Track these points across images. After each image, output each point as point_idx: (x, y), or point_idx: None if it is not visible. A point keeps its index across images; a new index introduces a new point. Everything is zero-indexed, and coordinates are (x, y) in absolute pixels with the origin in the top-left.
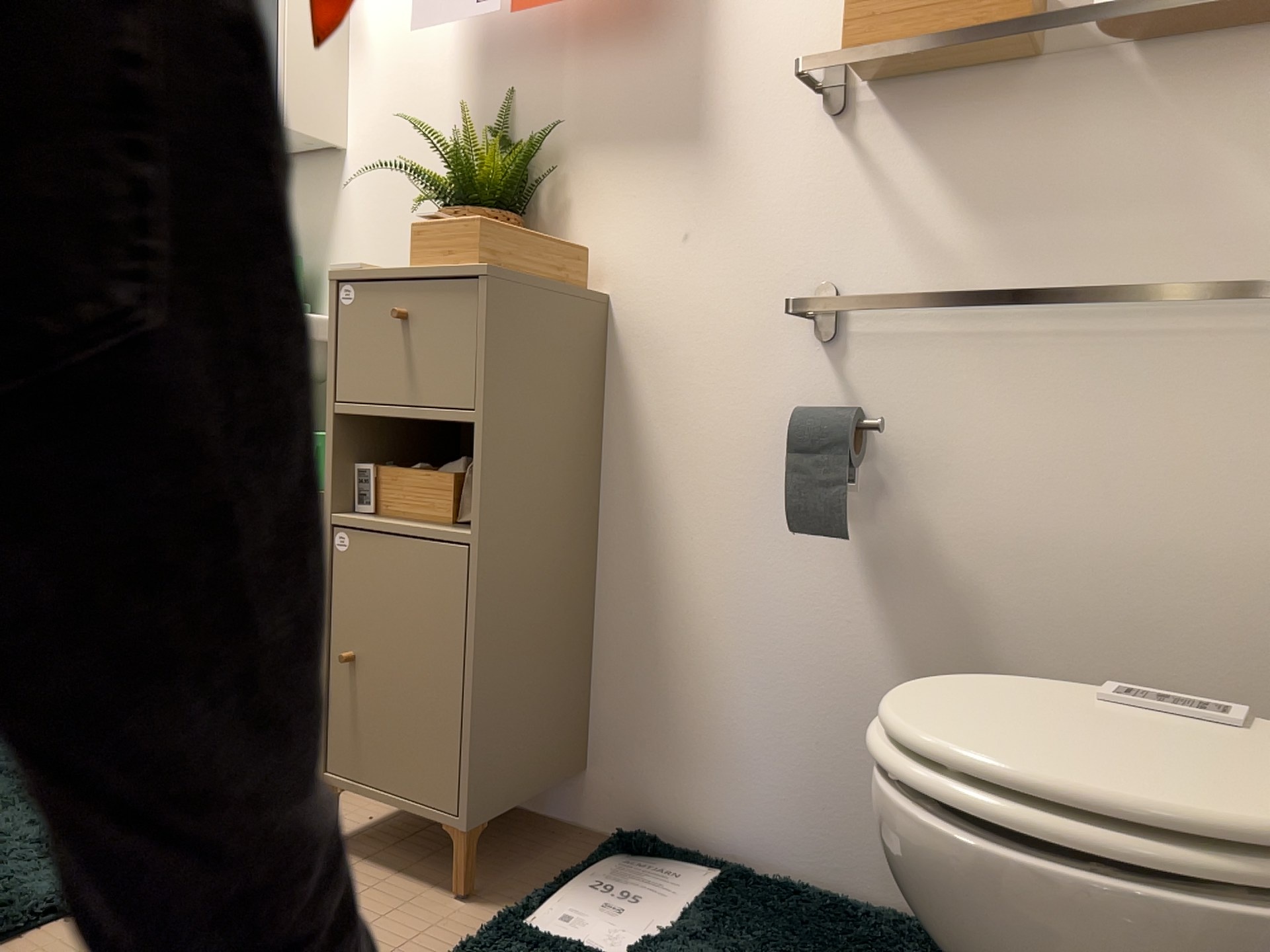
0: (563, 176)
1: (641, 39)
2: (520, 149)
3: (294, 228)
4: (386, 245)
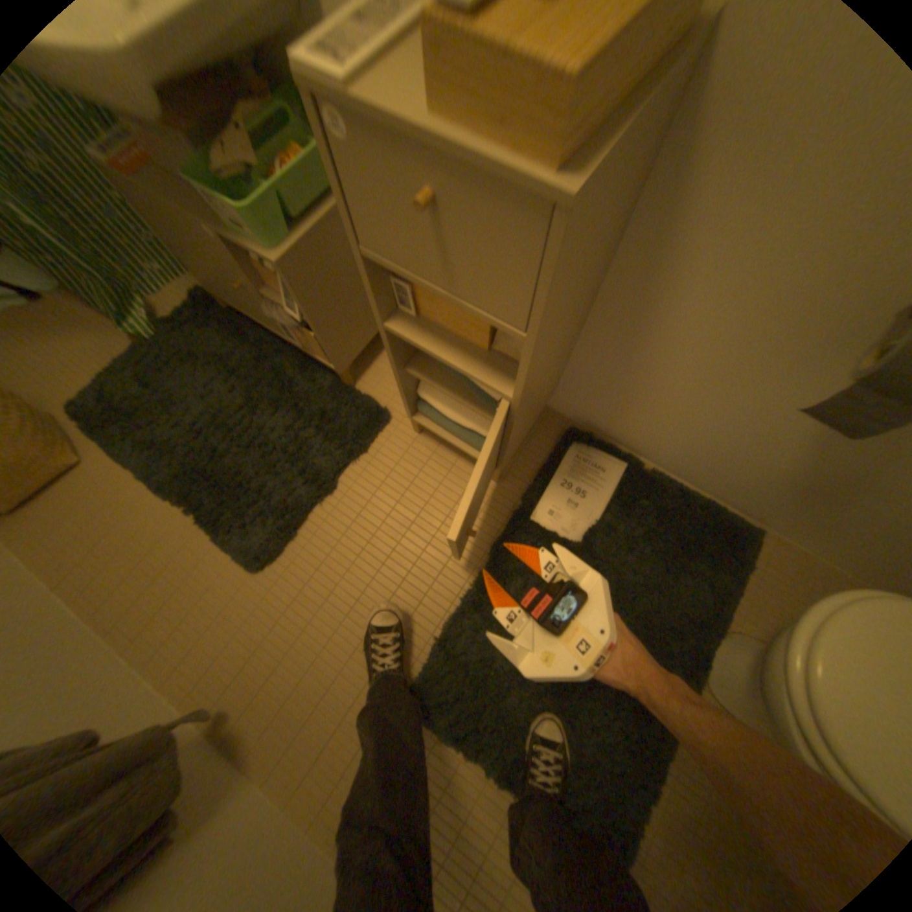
0: None
1: None
2: None
3: None
4: None
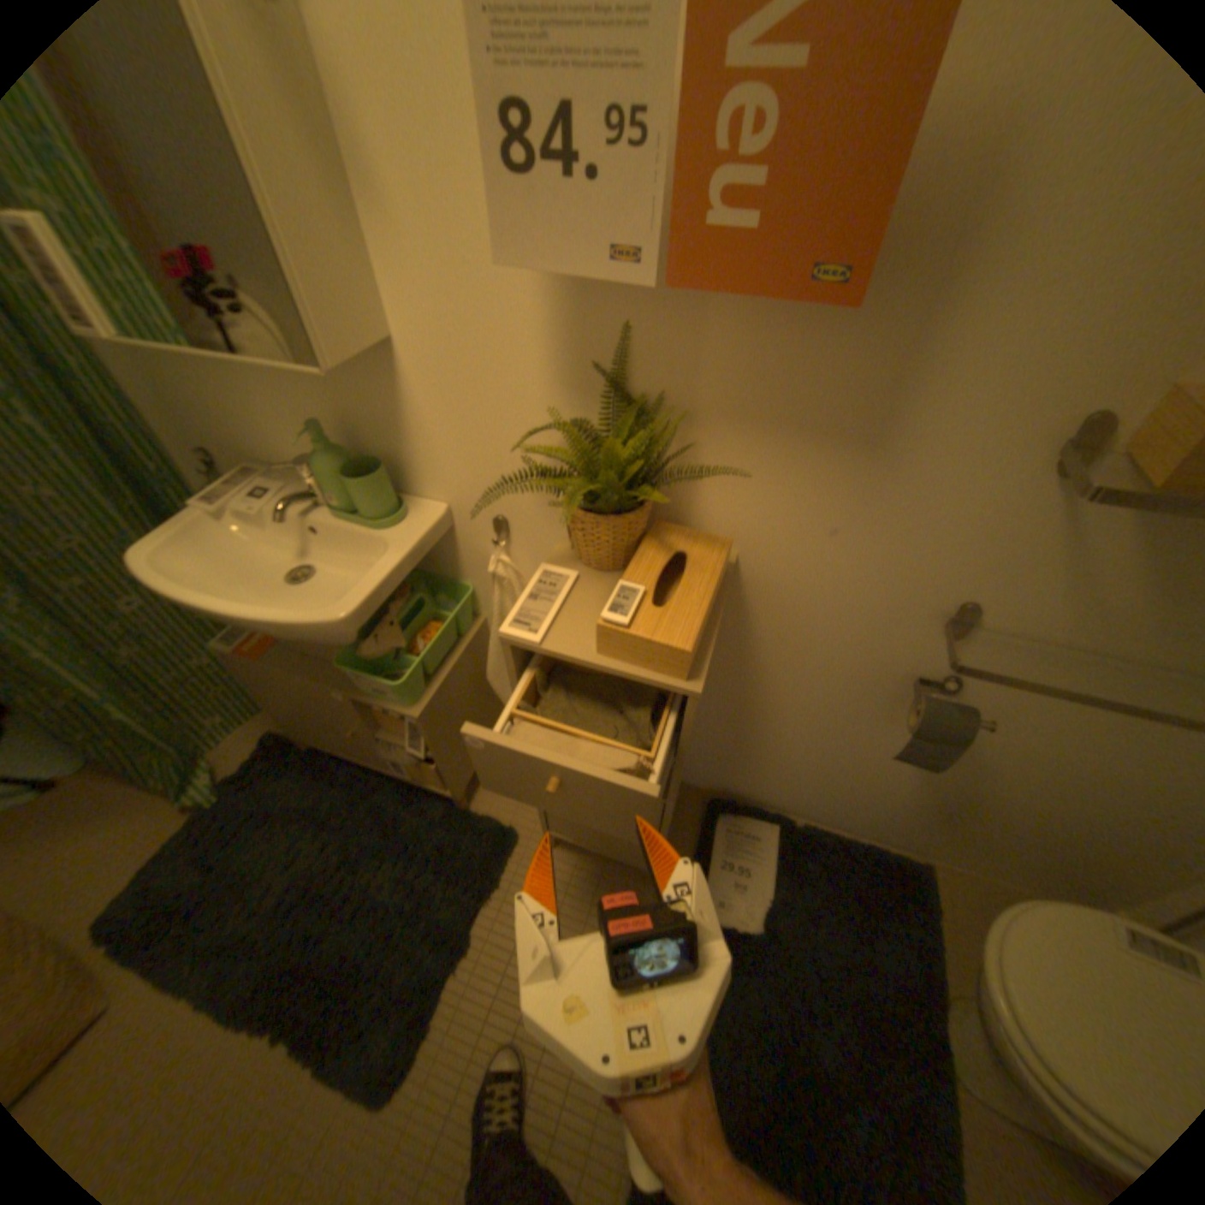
0: (696, 440)
1: (834, 303)
2: (641, 400)
3: (347, 407)
4: (473, 452)
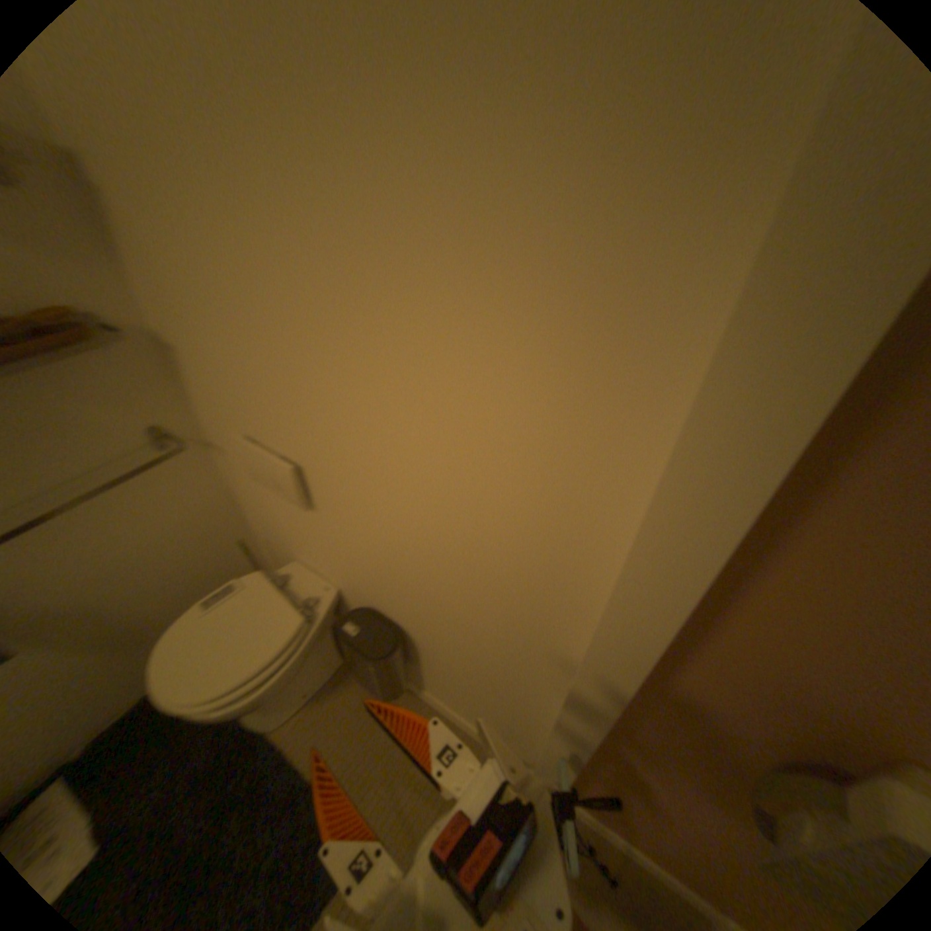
0: None
1: None
2: None
3: None
4: None
